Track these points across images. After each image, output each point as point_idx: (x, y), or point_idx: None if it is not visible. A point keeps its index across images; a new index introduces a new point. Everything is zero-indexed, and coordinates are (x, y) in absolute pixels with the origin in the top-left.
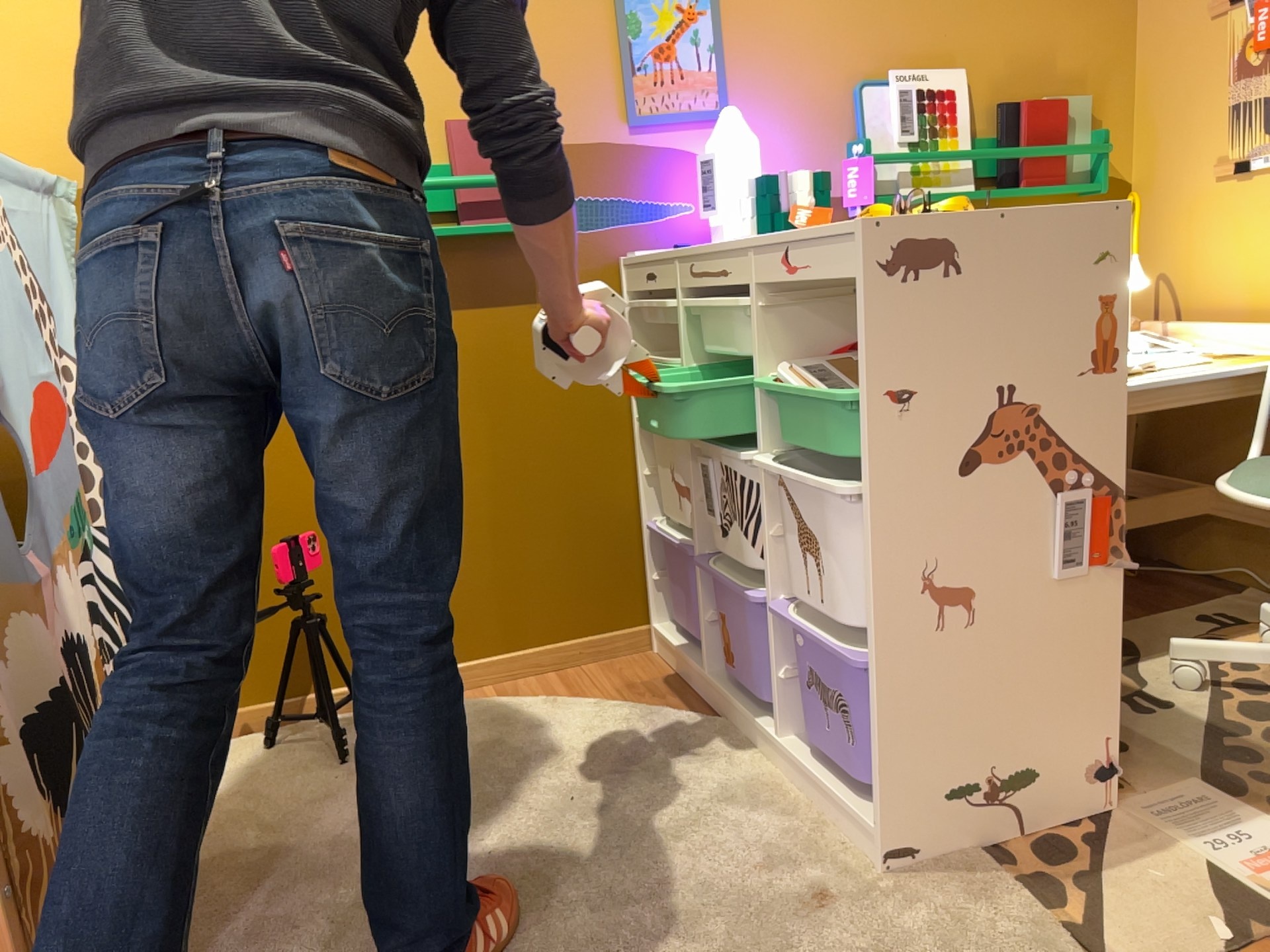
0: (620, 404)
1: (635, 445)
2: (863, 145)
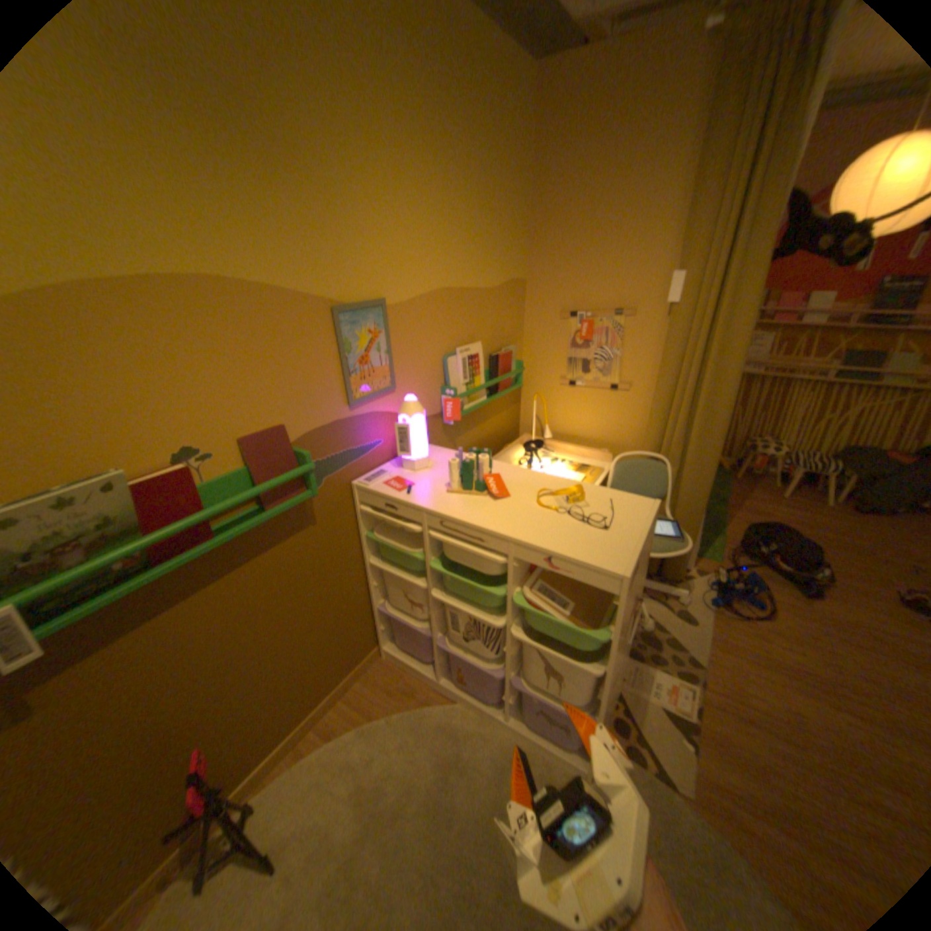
0: (357, 556)
1: (365, 572)
2: (453, 391)
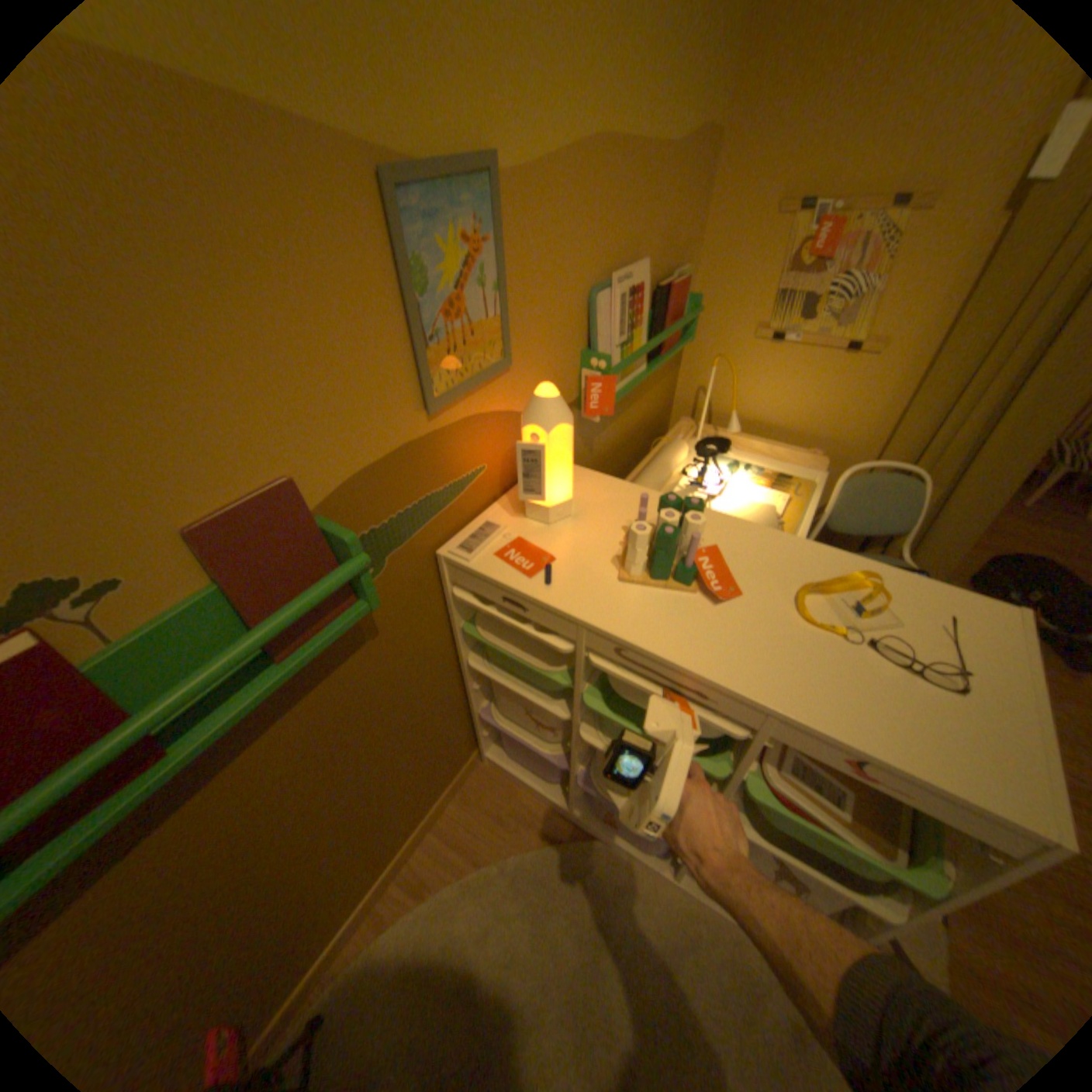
0: (447, 655)
1: (461, 671)
2: (606, 360)
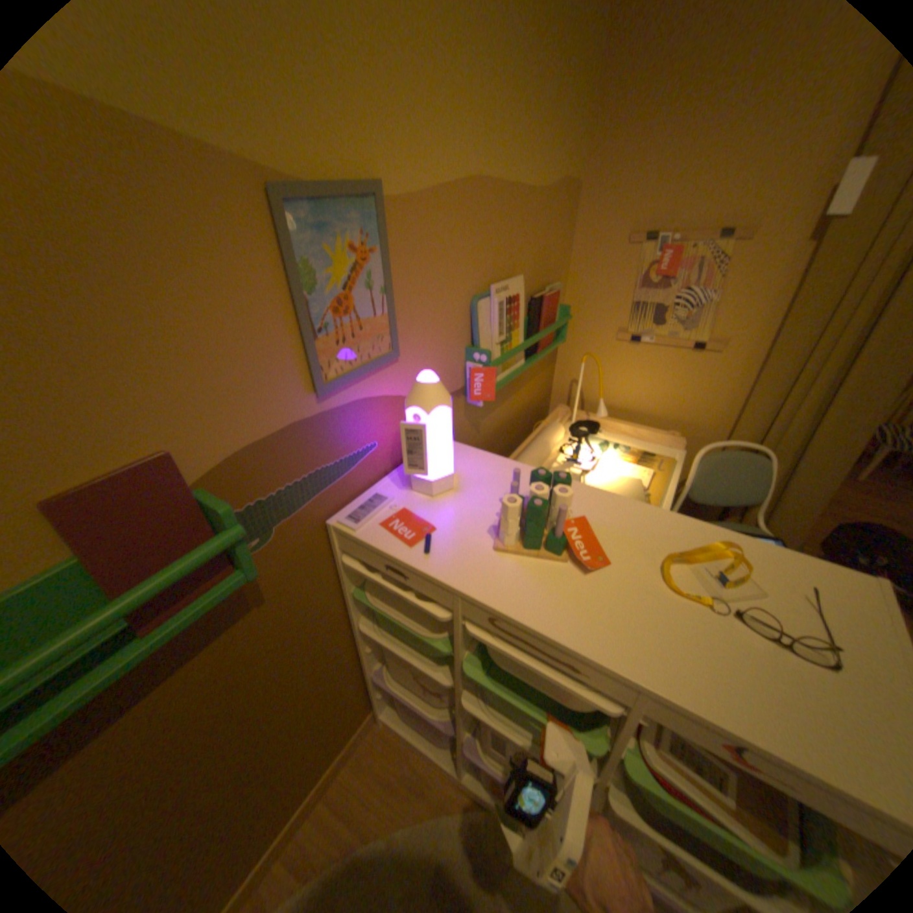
0: (339, 621)
1: (354, 635)
2: (487, 355)
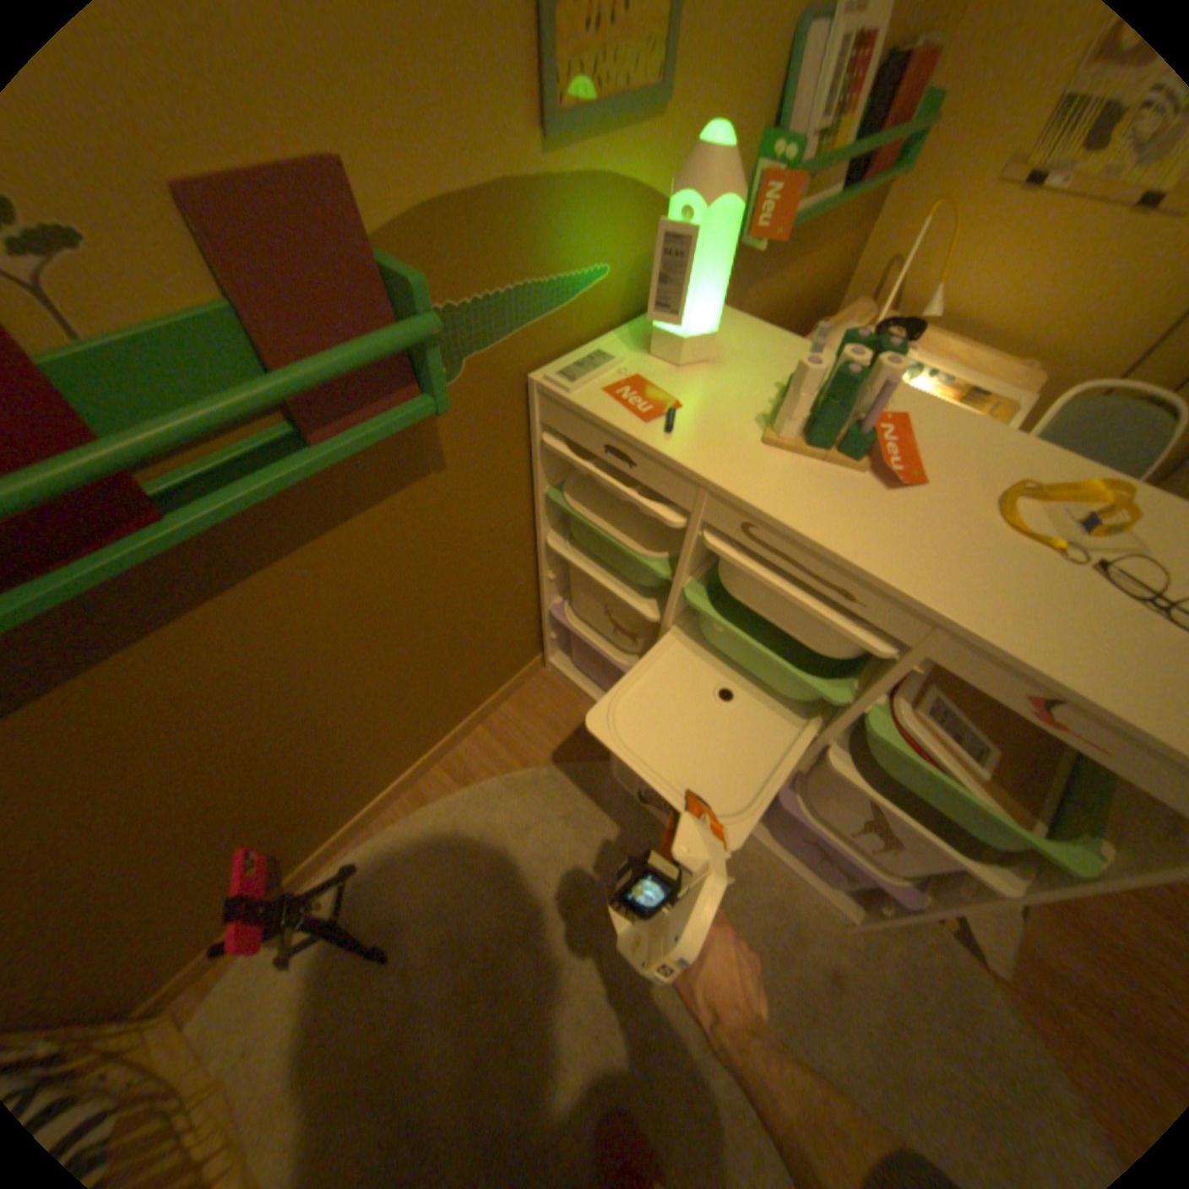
0: (524, 529)
1: (537, 554)
2: (798, 146)
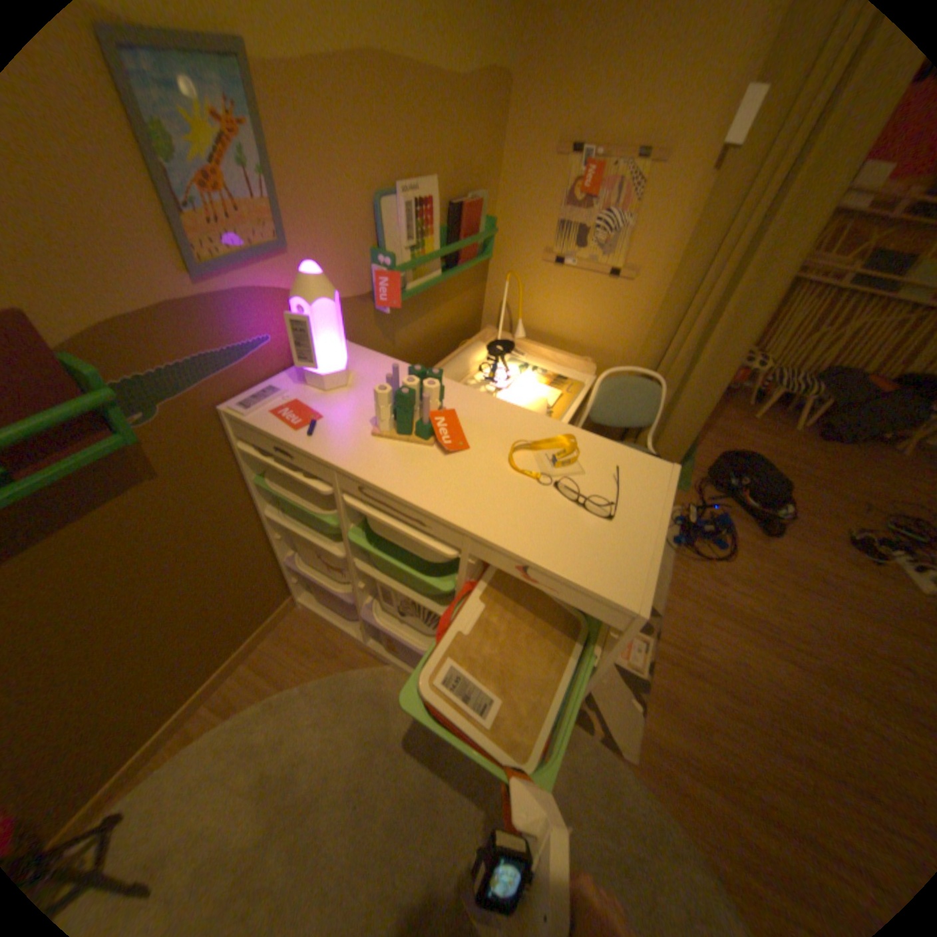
0: (245, 507)
1: (263, 523)
2: (391, 259)
